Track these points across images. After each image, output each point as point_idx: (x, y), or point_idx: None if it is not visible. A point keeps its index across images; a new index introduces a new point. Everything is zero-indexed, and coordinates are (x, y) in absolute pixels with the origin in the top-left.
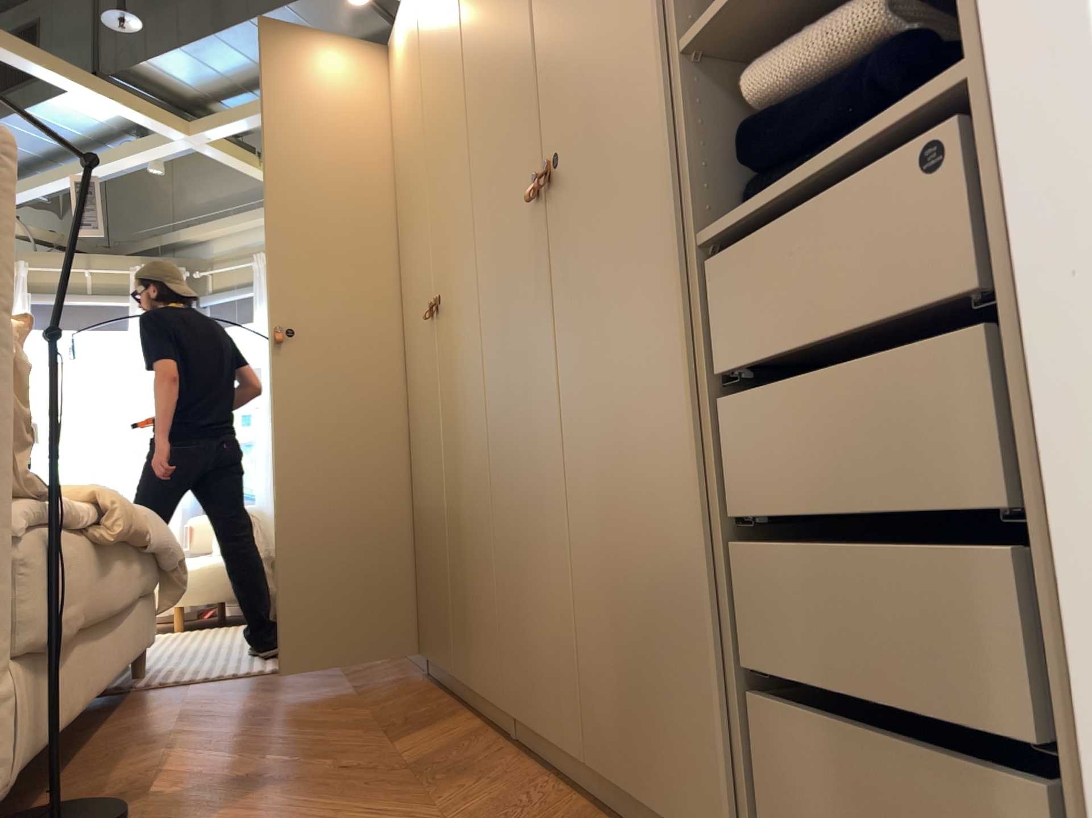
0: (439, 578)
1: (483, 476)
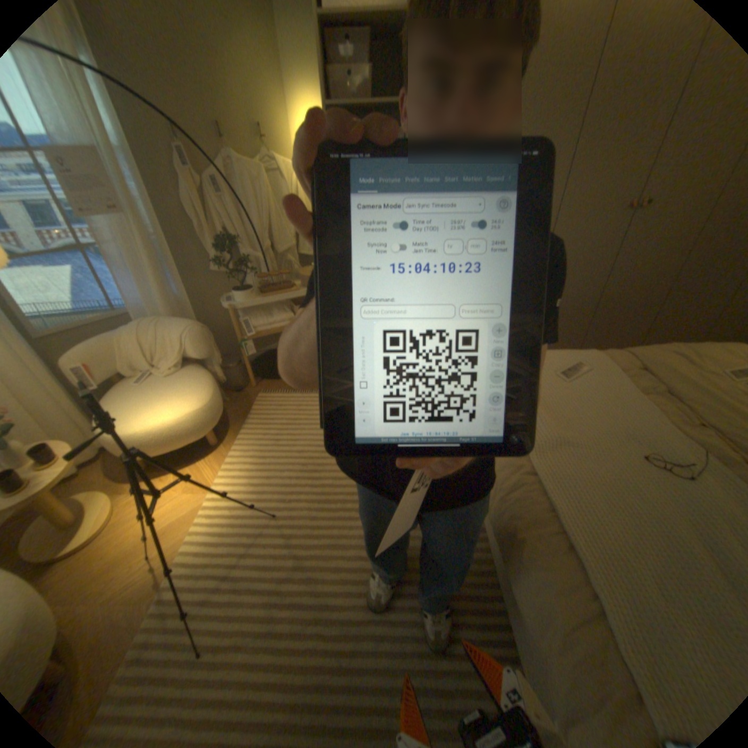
0: (566, 326)
1: (660, 287)
